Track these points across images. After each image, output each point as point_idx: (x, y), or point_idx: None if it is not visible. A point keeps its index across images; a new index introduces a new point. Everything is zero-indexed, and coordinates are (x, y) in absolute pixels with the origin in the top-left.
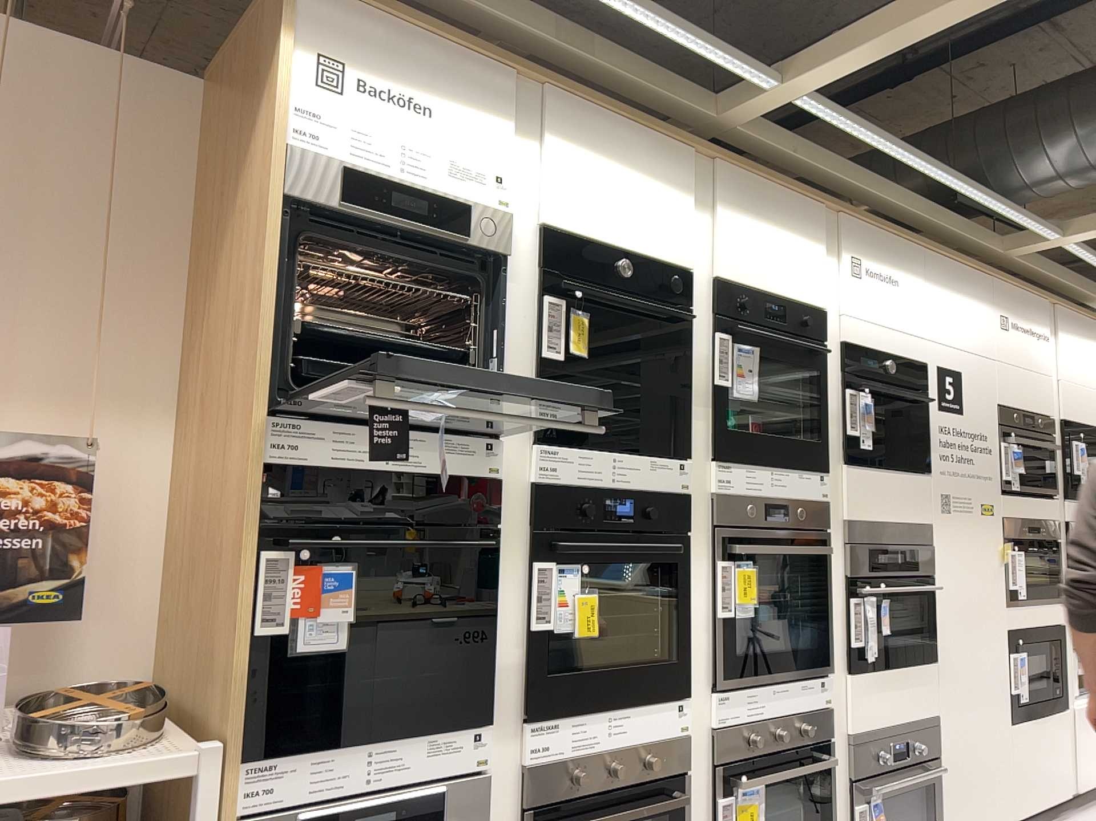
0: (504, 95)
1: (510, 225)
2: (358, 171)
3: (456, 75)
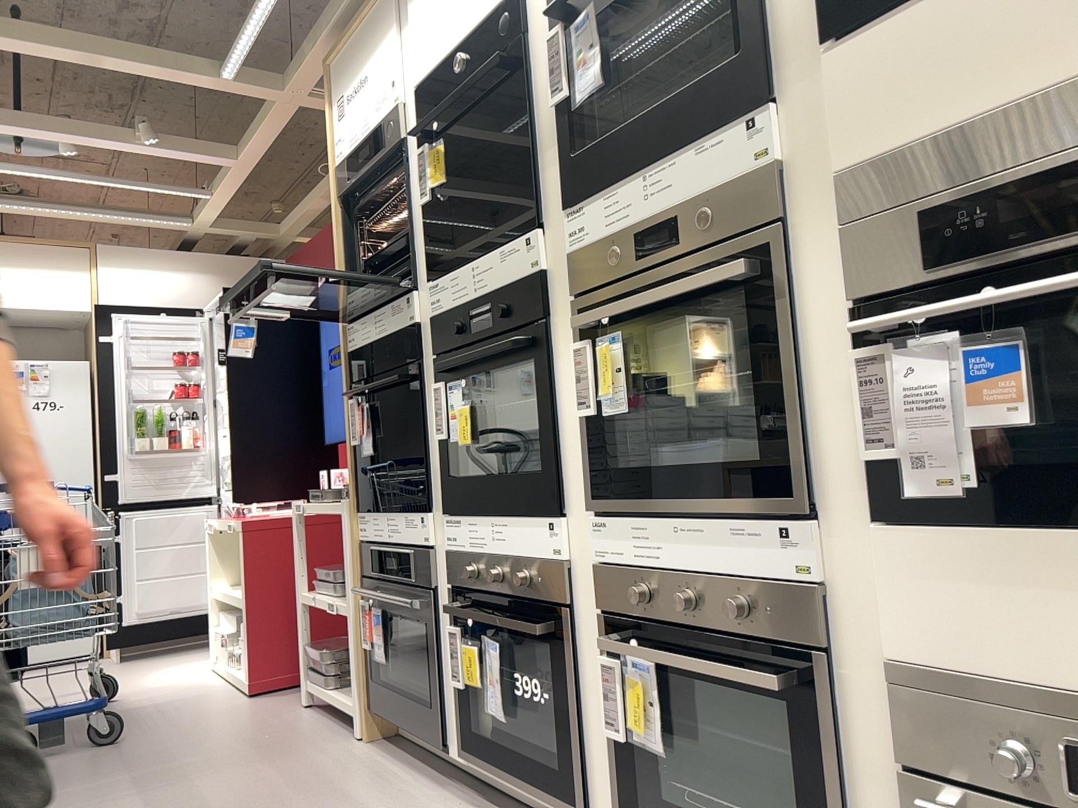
0: (385, 3)
1: (395, 110)
2: (347, 154)
3: (367, 28)
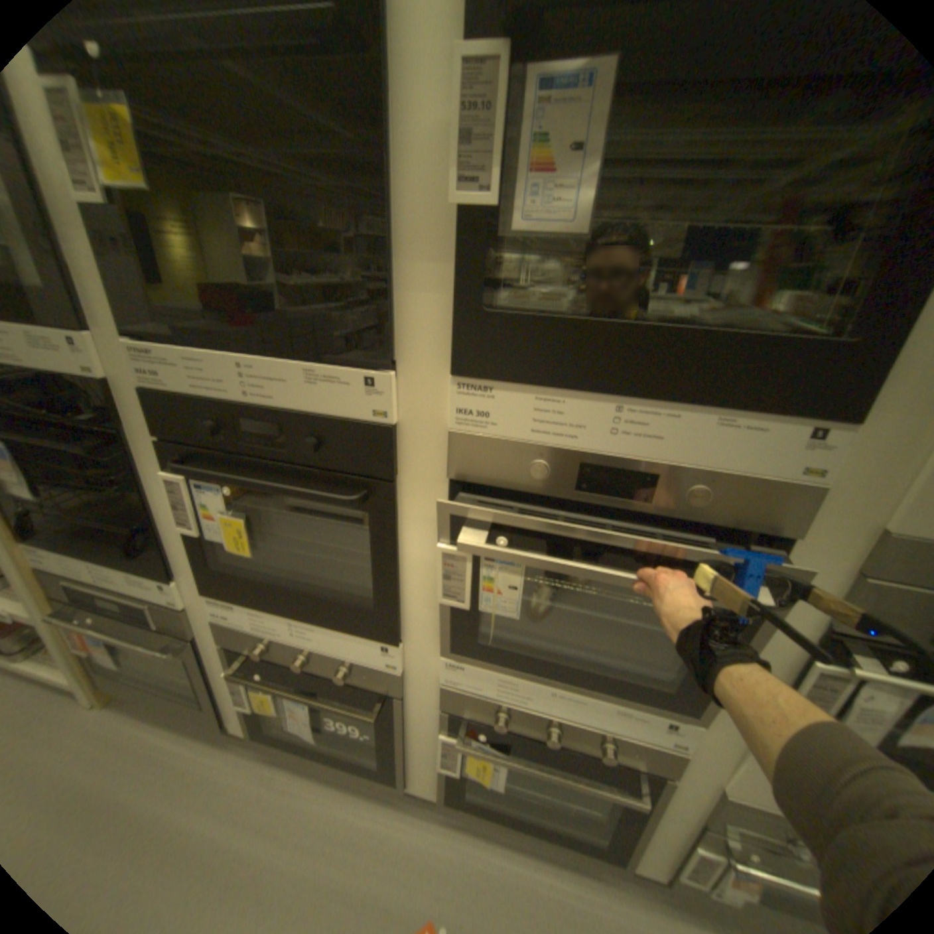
0: None
1: None
2: None
3: None
